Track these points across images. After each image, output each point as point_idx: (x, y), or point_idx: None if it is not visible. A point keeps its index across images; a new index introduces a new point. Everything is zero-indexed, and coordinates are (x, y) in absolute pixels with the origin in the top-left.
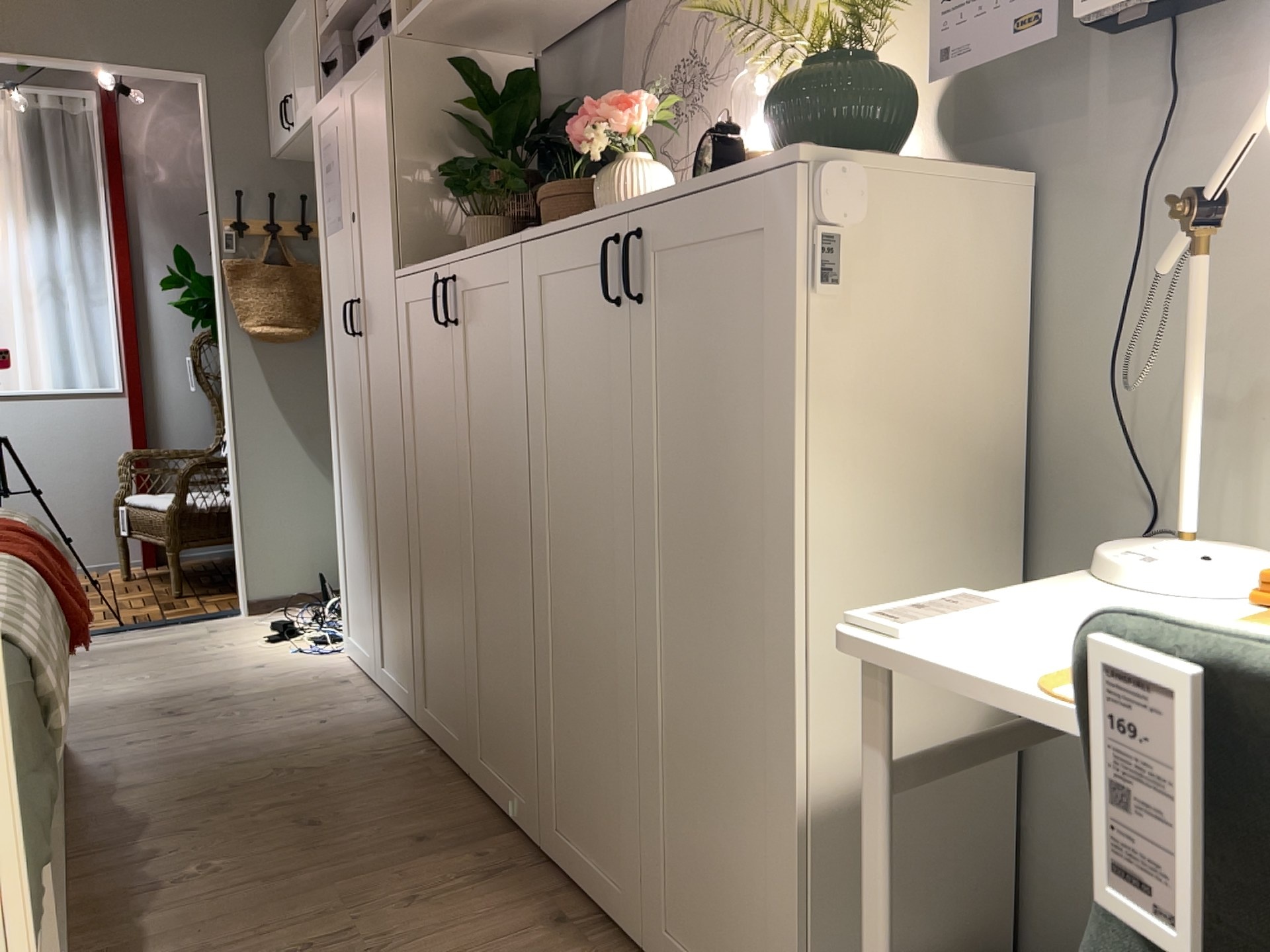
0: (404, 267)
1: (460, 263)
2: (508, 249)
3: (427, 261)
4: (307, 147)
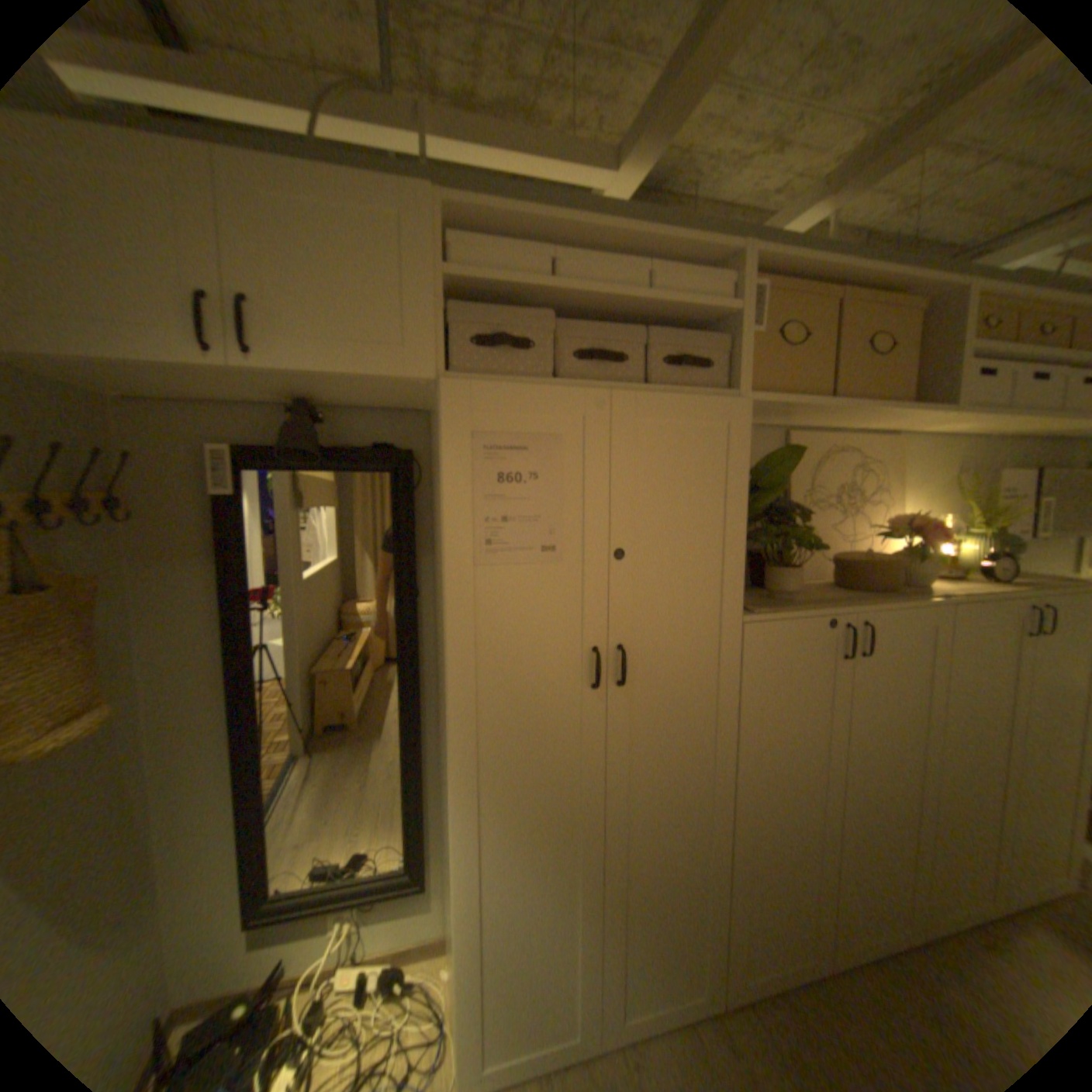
0: (760, 613)
1: (880, 614)
2: (943, 608)
3: (810, 610)
4: (148, 372)
